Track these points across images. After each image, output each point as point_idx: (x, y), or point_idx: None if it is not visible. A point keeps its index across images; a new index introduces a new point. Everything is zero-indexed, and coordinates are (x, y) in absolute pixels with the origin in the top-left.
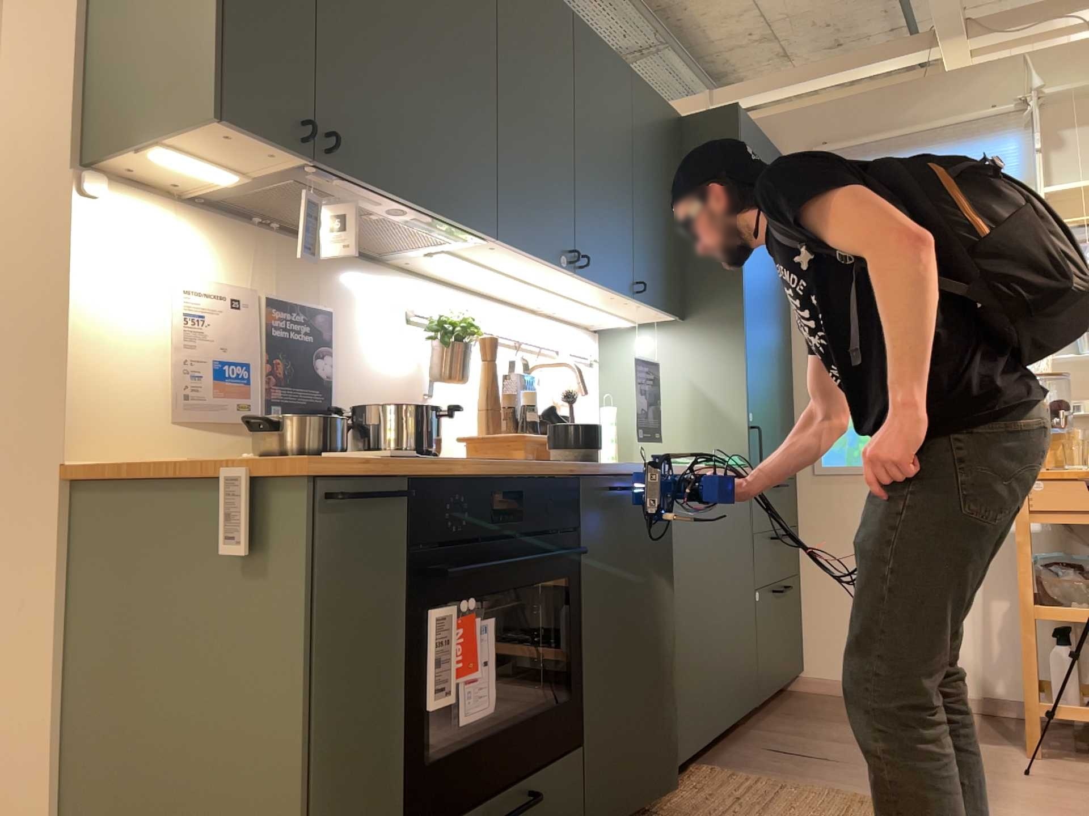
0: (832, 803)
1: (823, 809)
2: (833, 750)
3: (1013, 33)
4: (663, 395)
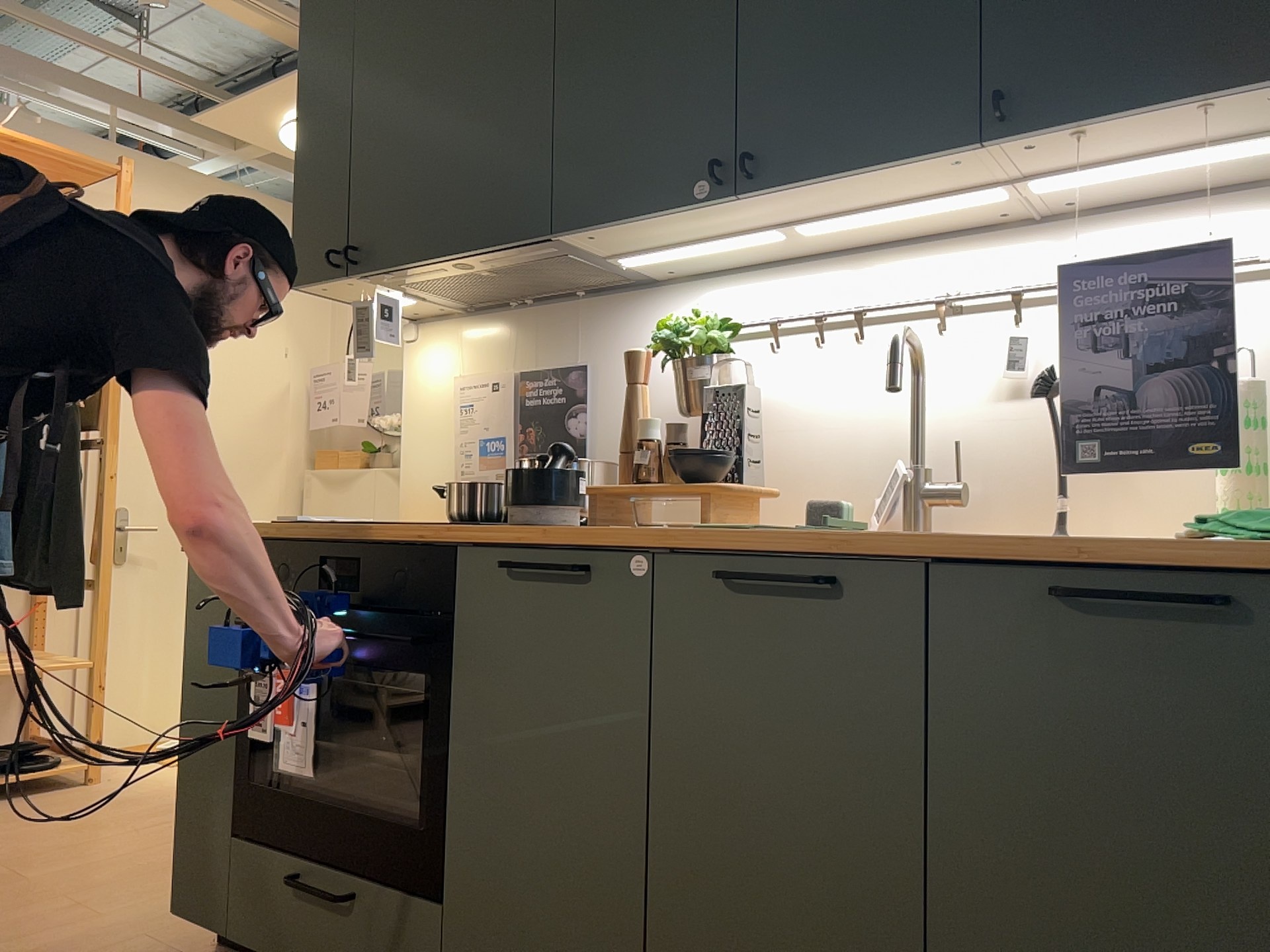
0: None
1: None
2: None
3: None
4: None
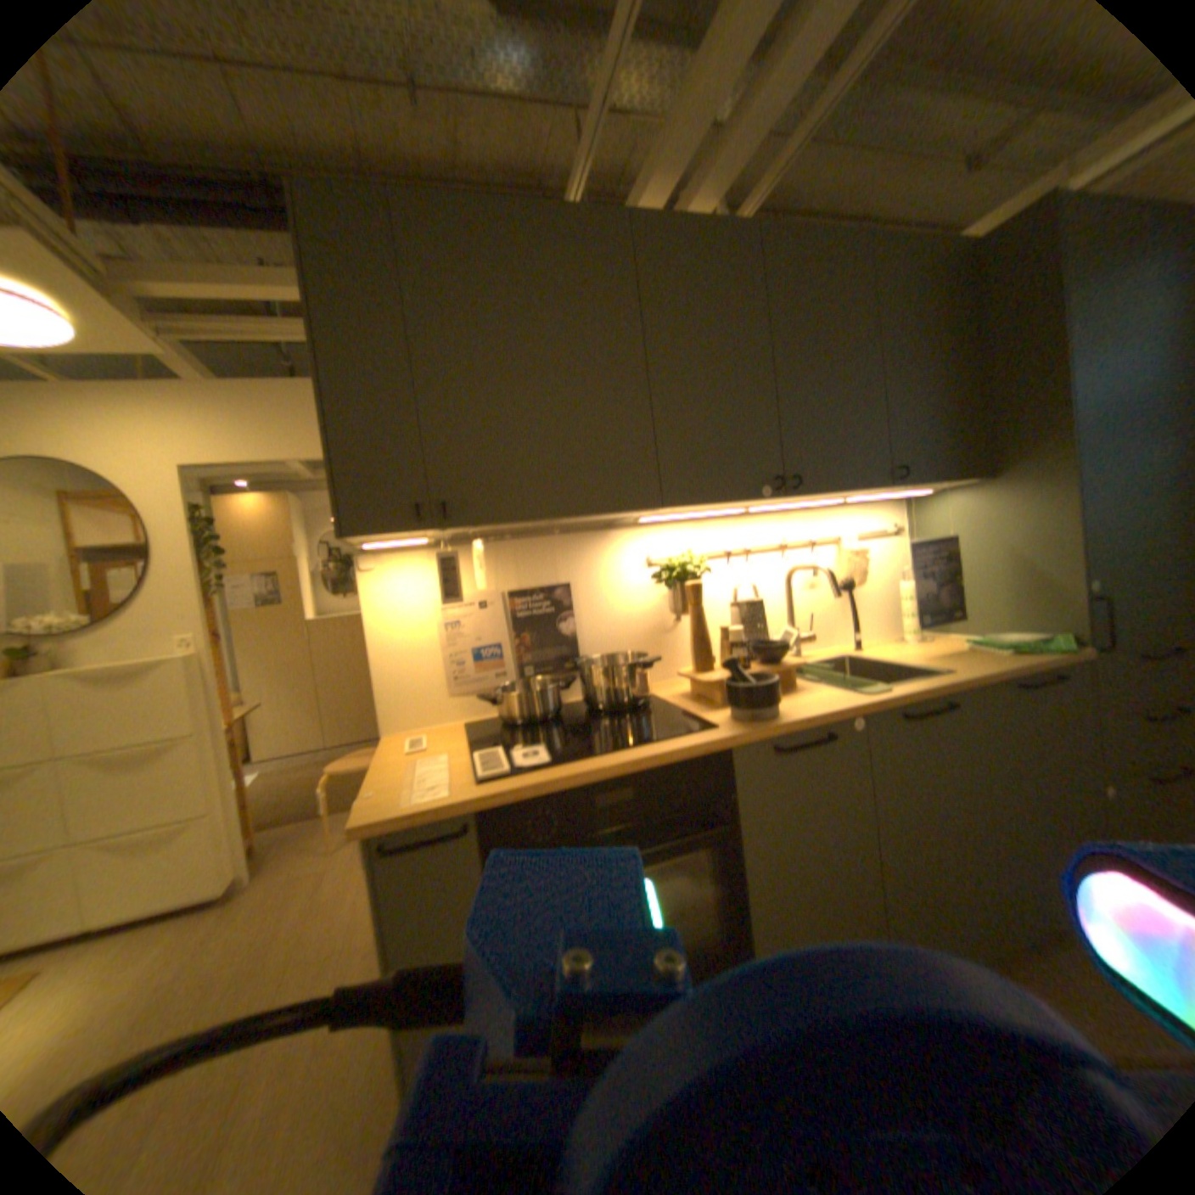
0: None
1: None
2: None
3: None
4: (974, 561)
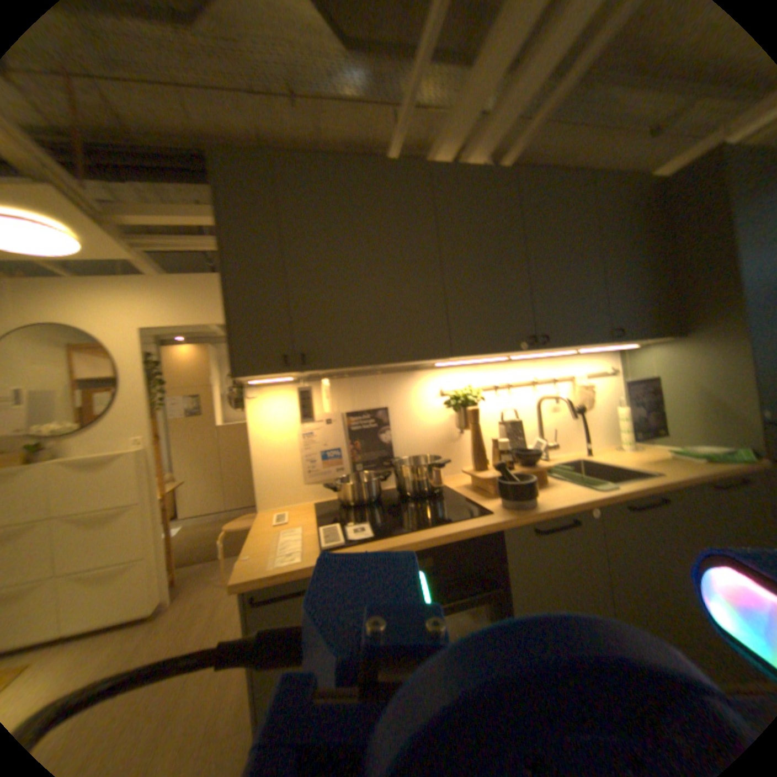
0: None
1: None
2: None
3: None
4: (672, 395)
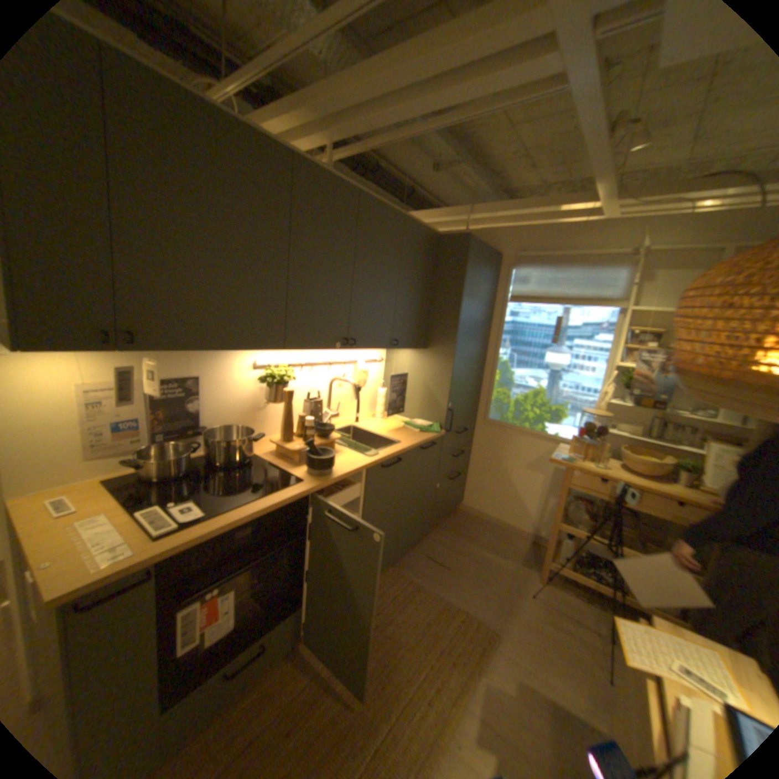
0: (434, 610)
1: (428, 614)
2: (453, 562)
3: (647, 201)
4: (409, 385)
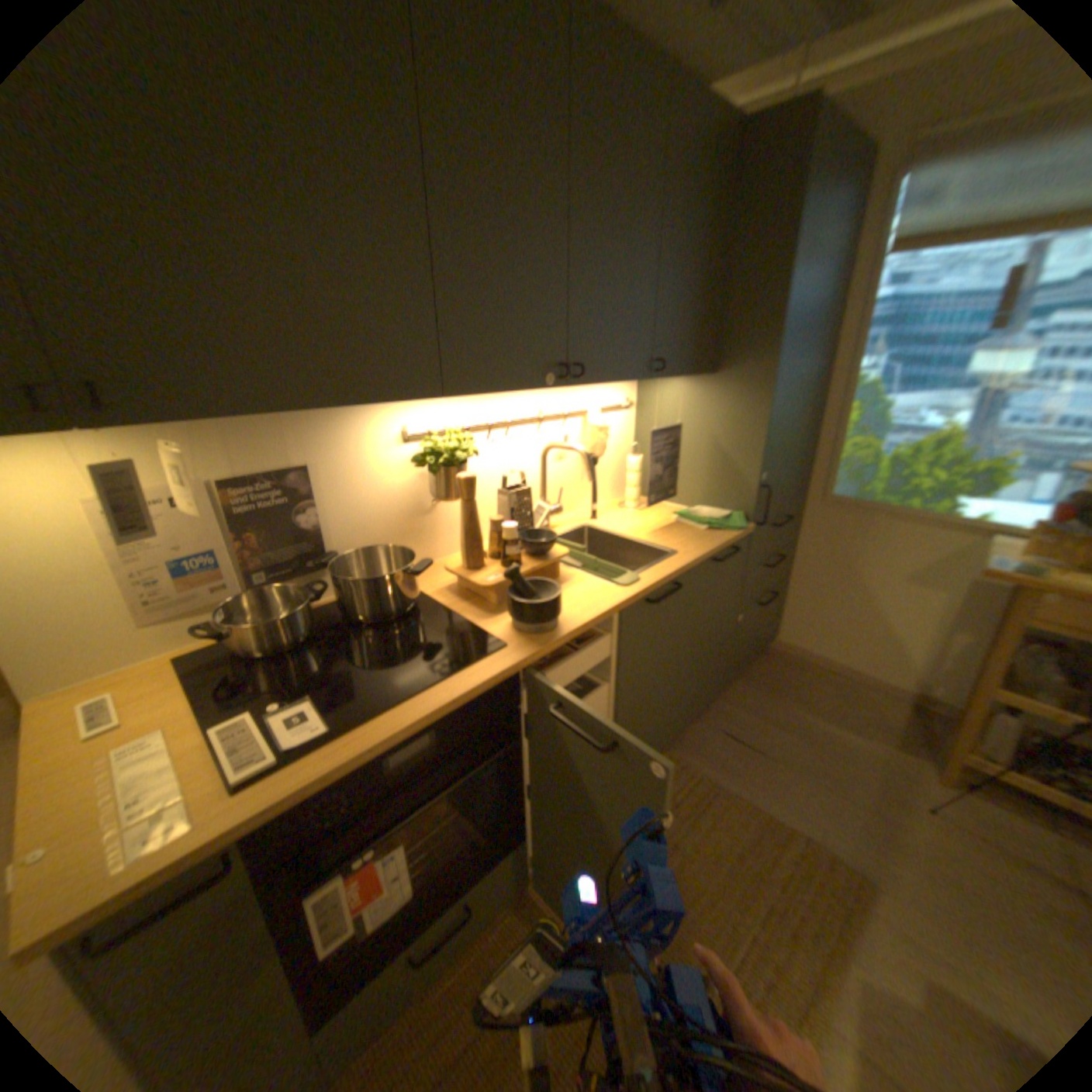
0: (748, 830)
1: (739, 838)
2: (773, 743)
3: None
4: (684, 444)
